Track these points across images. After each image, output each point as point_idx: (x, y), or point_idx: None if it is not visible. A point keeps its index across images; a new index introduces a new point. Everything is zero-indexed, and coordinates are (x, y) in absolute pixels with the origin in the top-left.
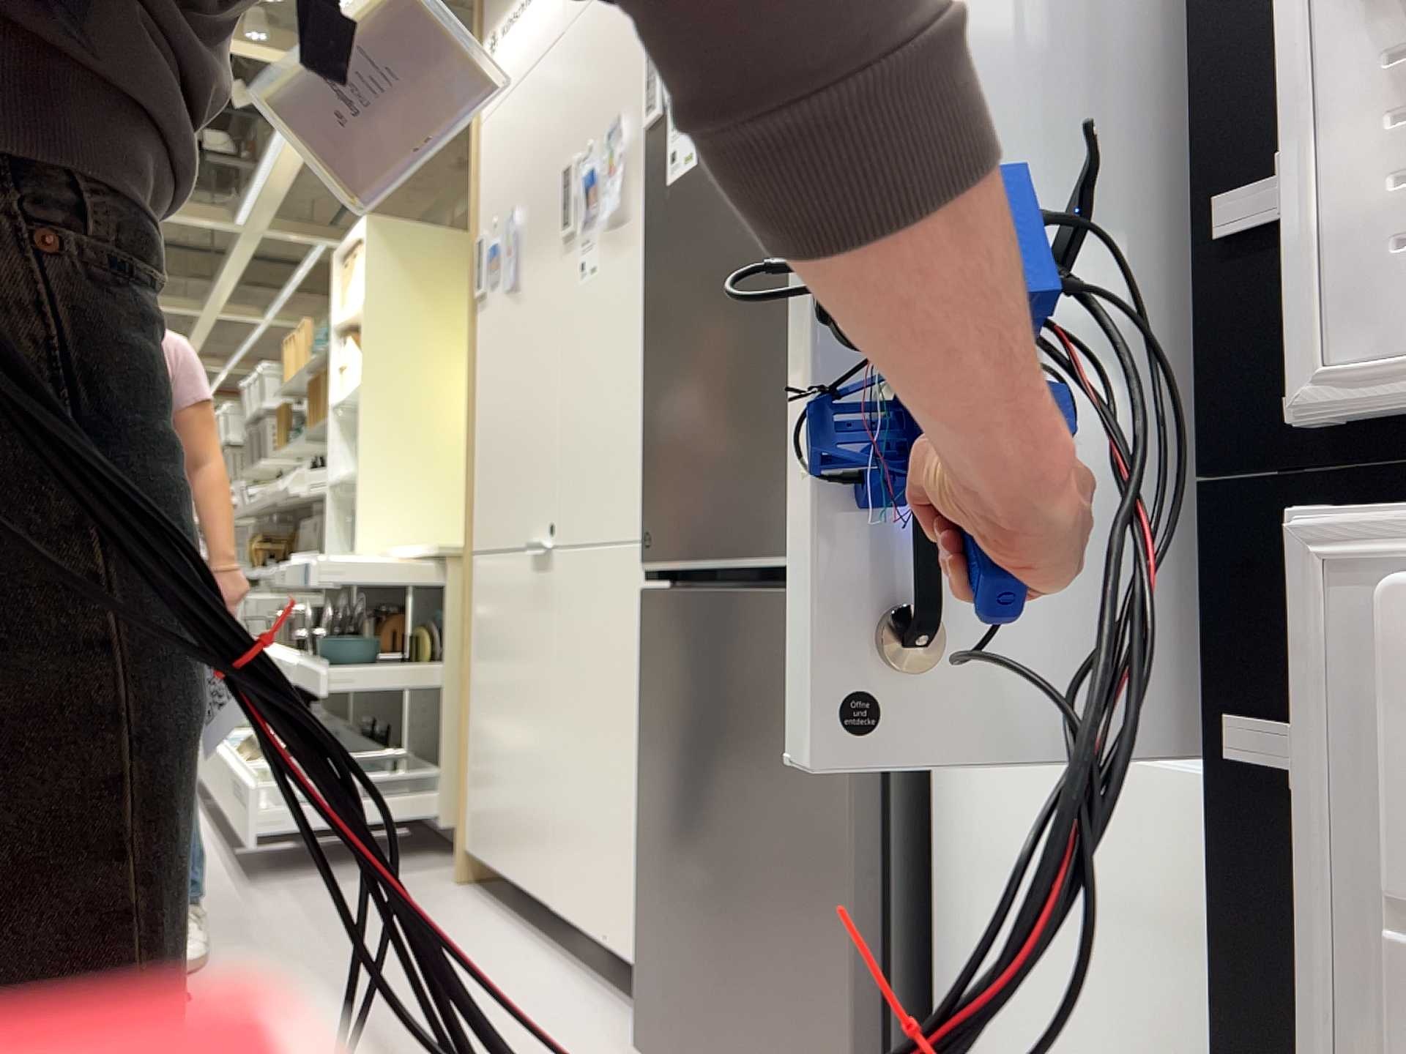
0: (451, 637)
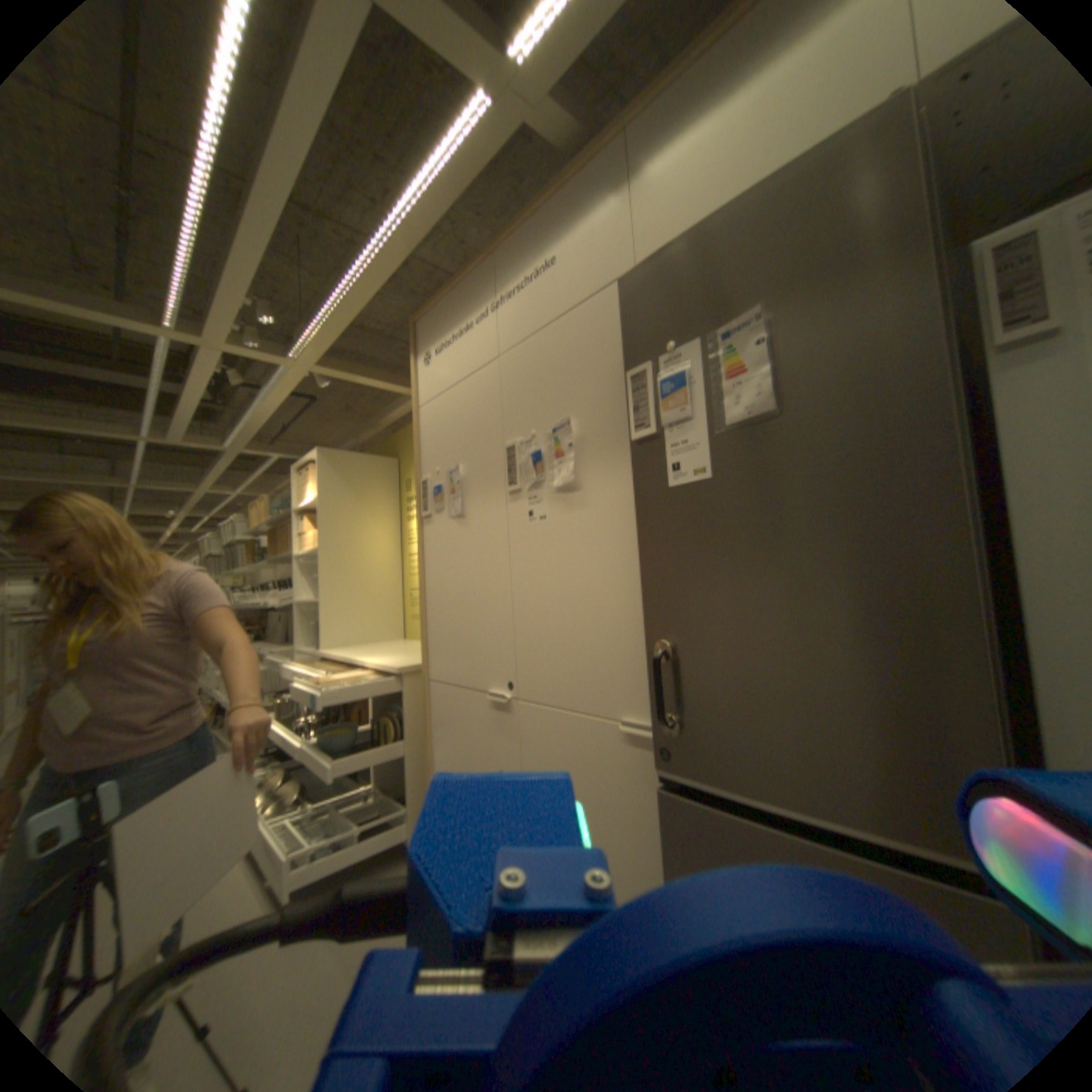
0: (408, 724)
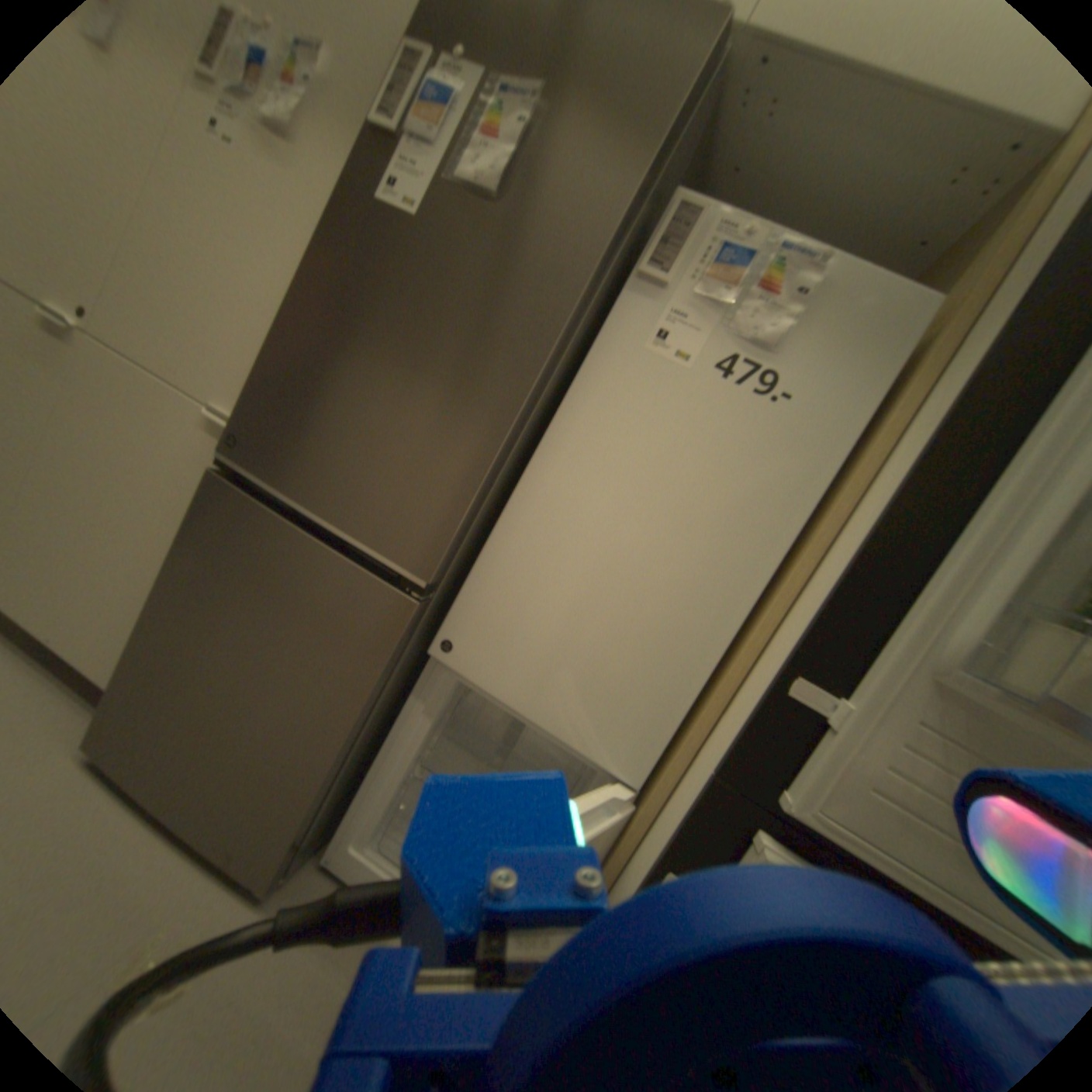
0: None
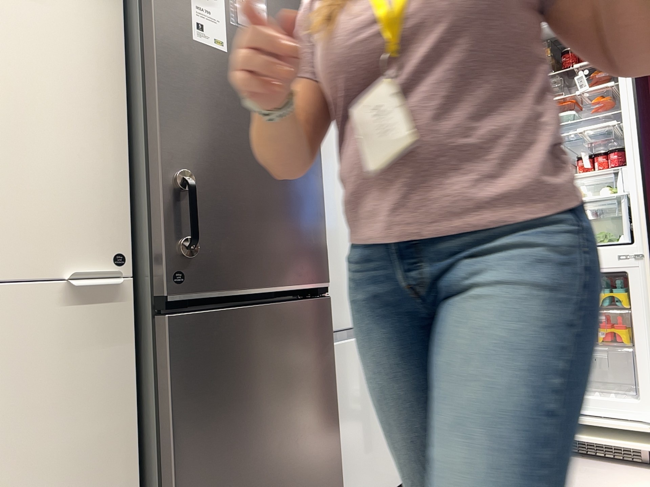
0: None
